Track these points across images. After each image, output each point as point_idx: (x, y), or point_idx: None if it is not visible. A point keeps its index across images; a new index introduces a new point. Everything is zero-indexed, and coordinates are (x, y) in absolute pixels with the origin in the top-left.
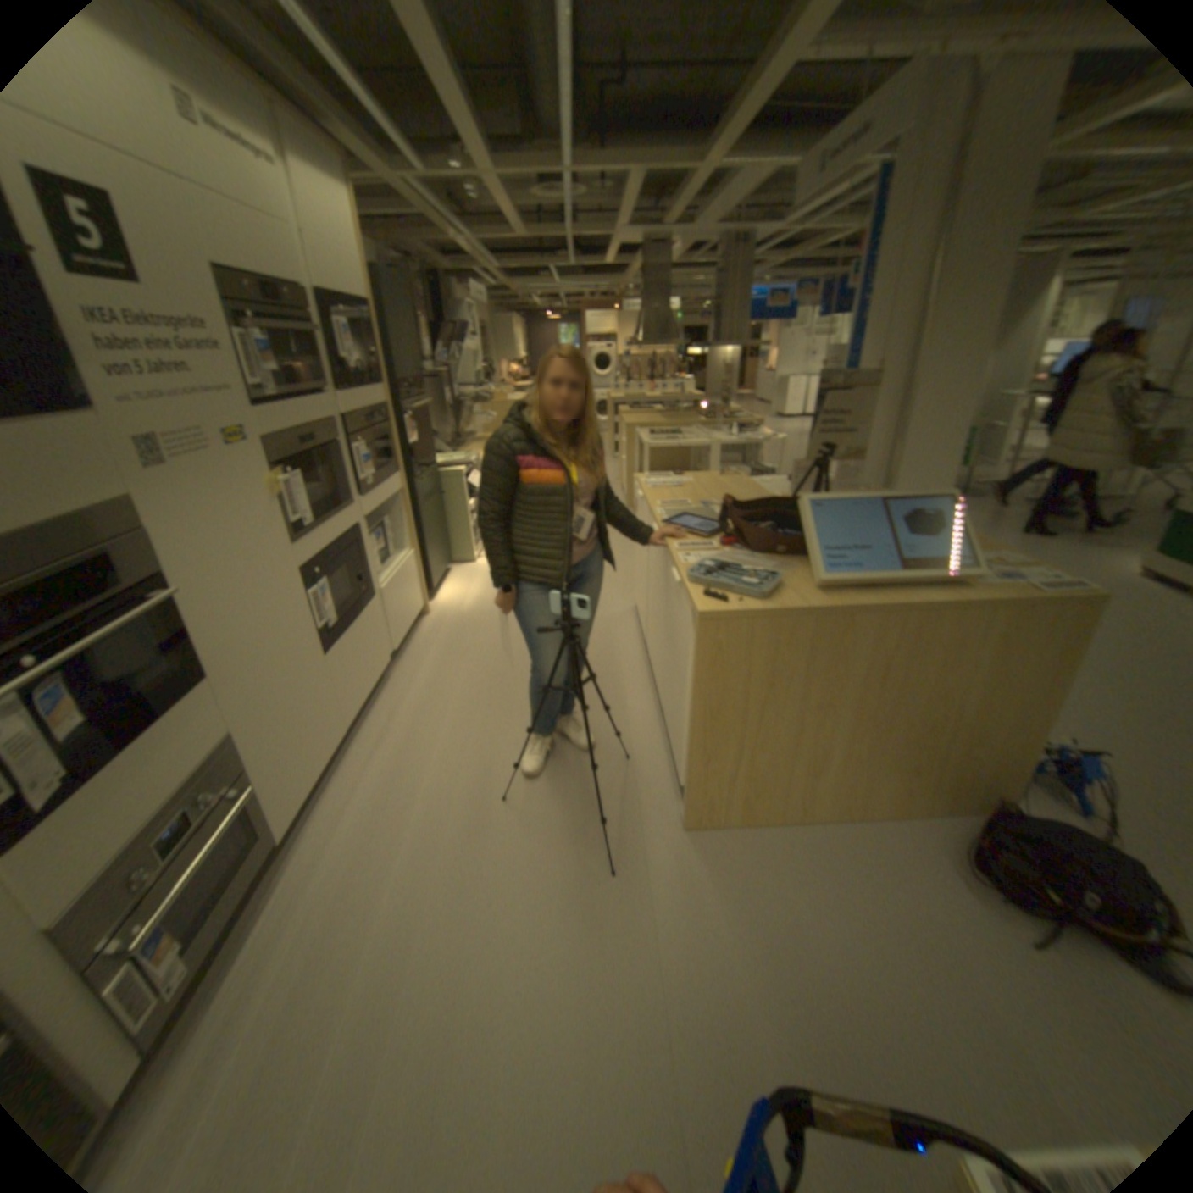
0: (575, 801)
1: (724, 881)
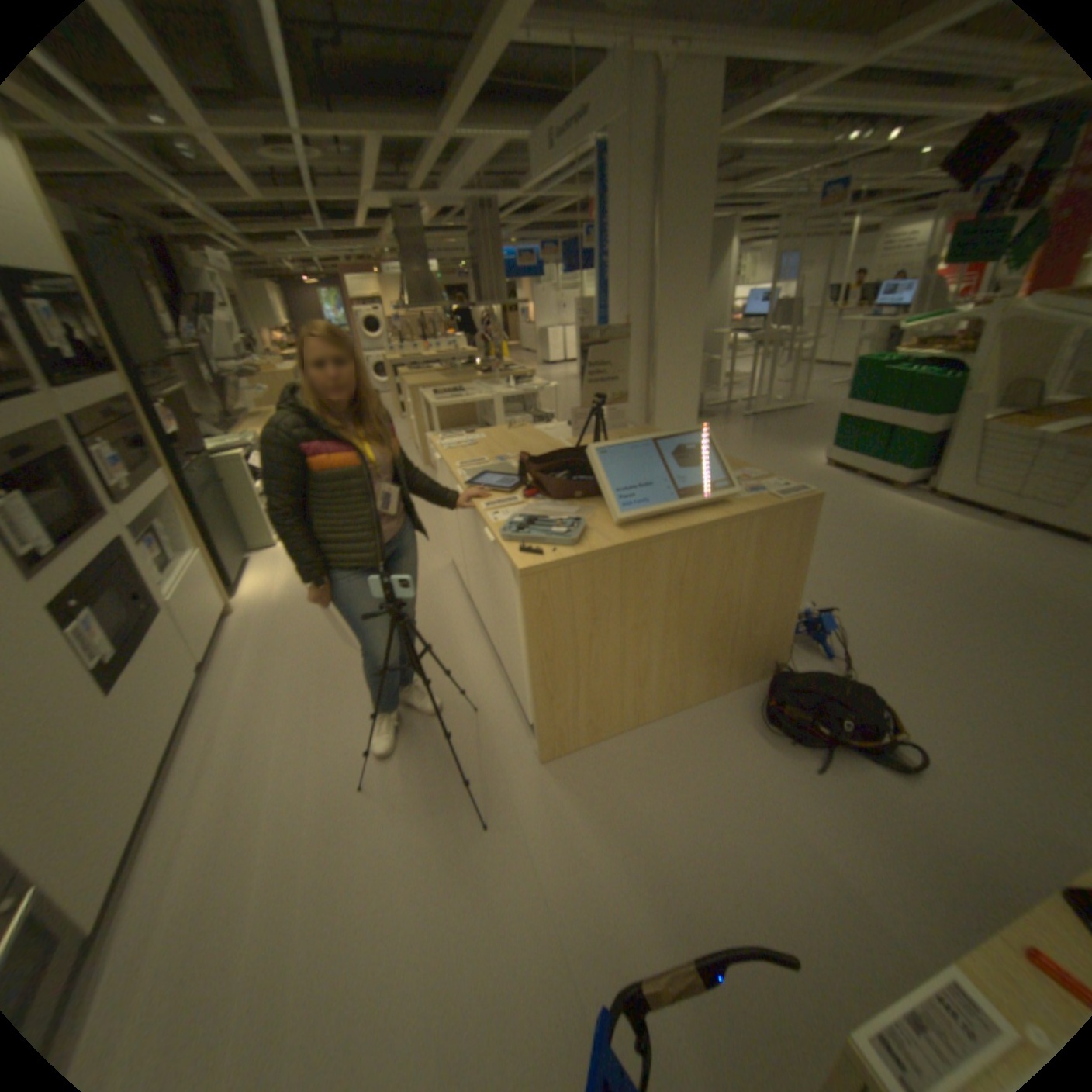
0: (435, 767)
1: (585, 800)
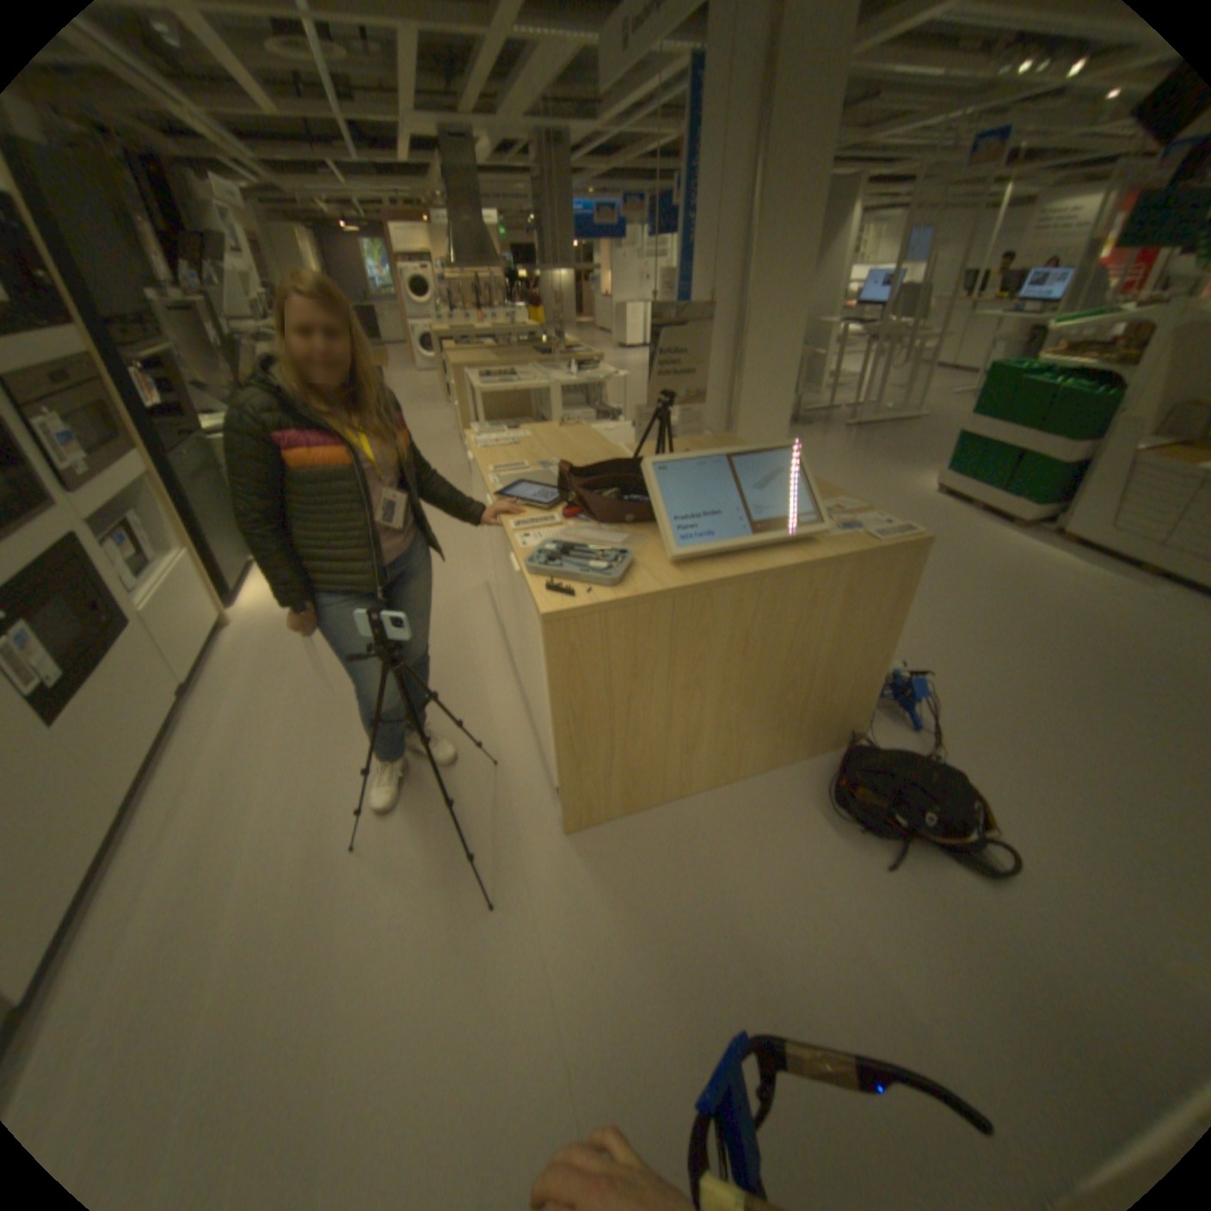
0: (441, 829)
1: (612, 882)
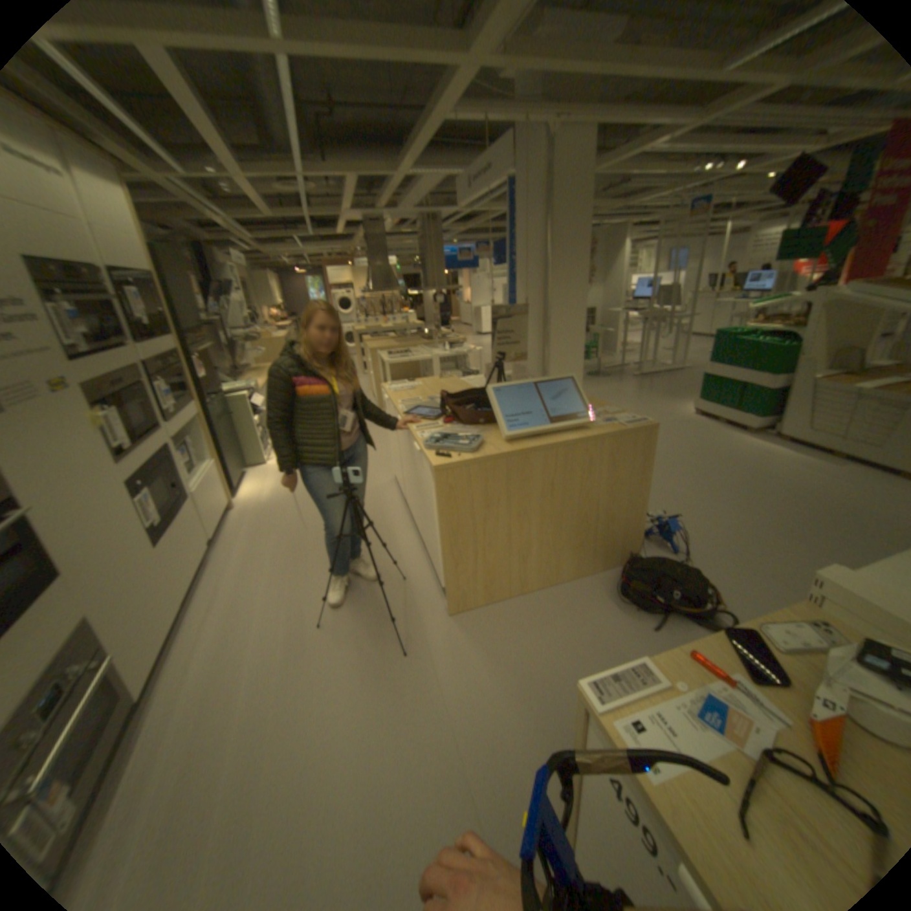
0: (373, 617)
1: (480, 642)
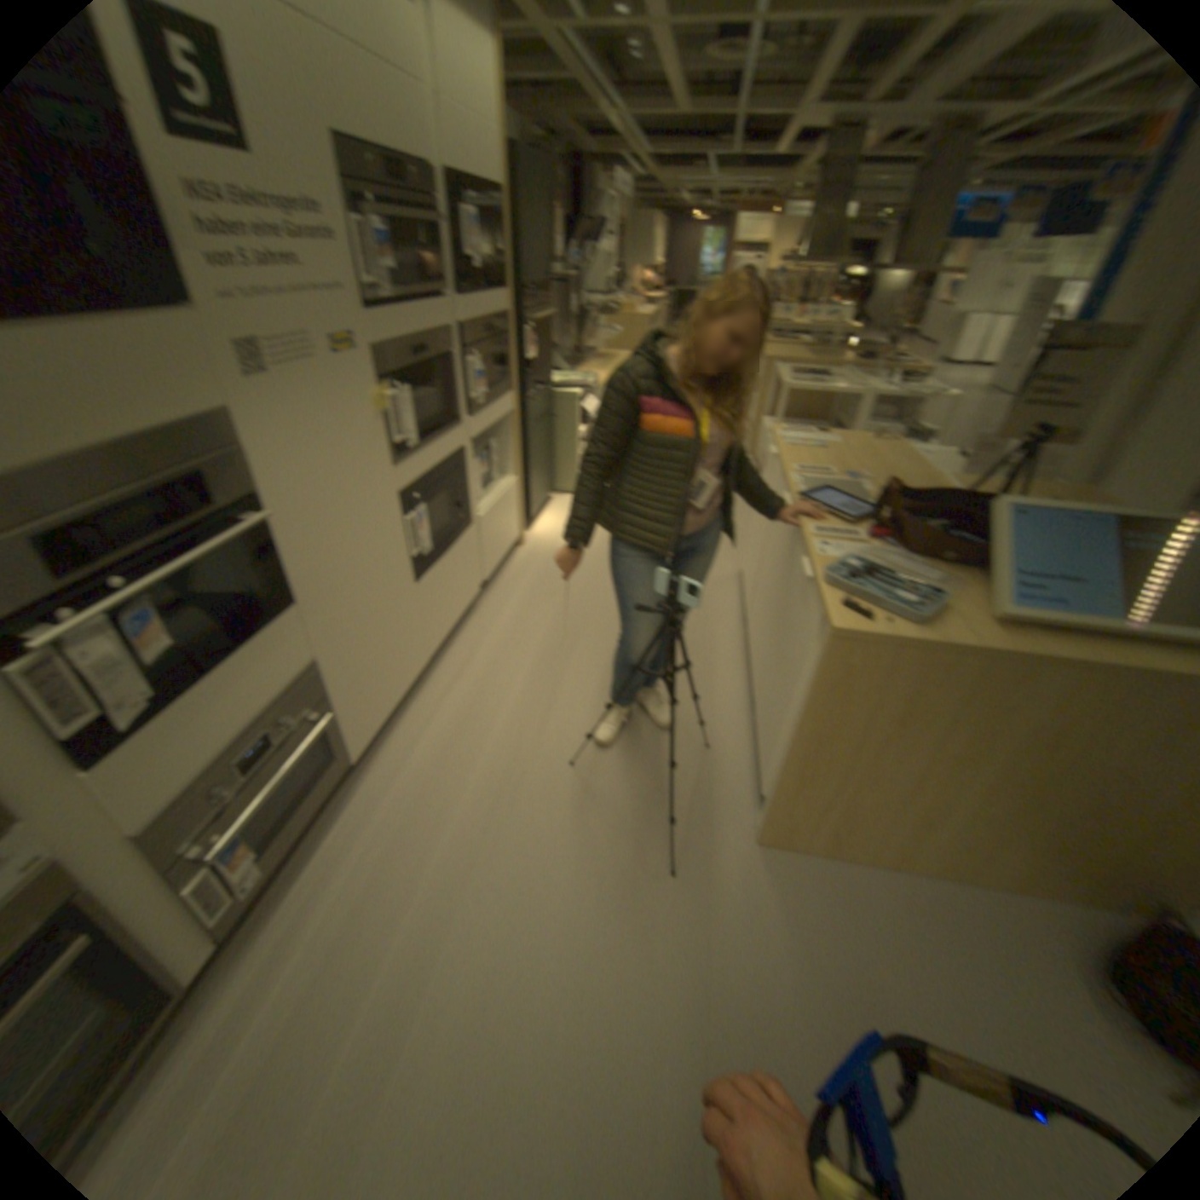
0: (644, 781)
1: (794, 913)
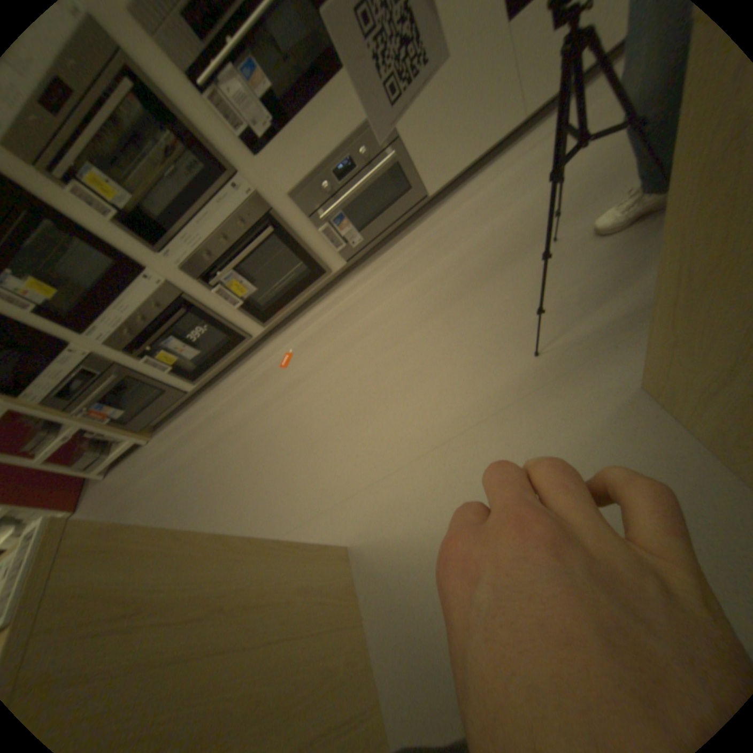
0: (613, 275)
1: (612, 449)
